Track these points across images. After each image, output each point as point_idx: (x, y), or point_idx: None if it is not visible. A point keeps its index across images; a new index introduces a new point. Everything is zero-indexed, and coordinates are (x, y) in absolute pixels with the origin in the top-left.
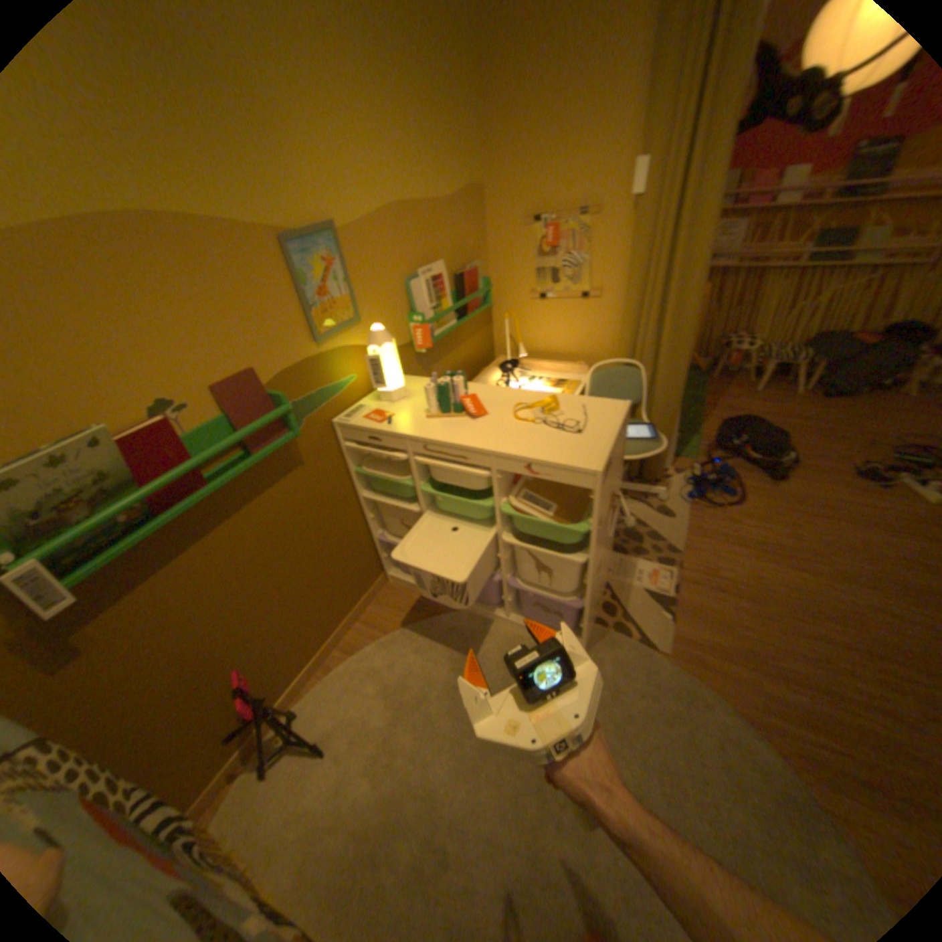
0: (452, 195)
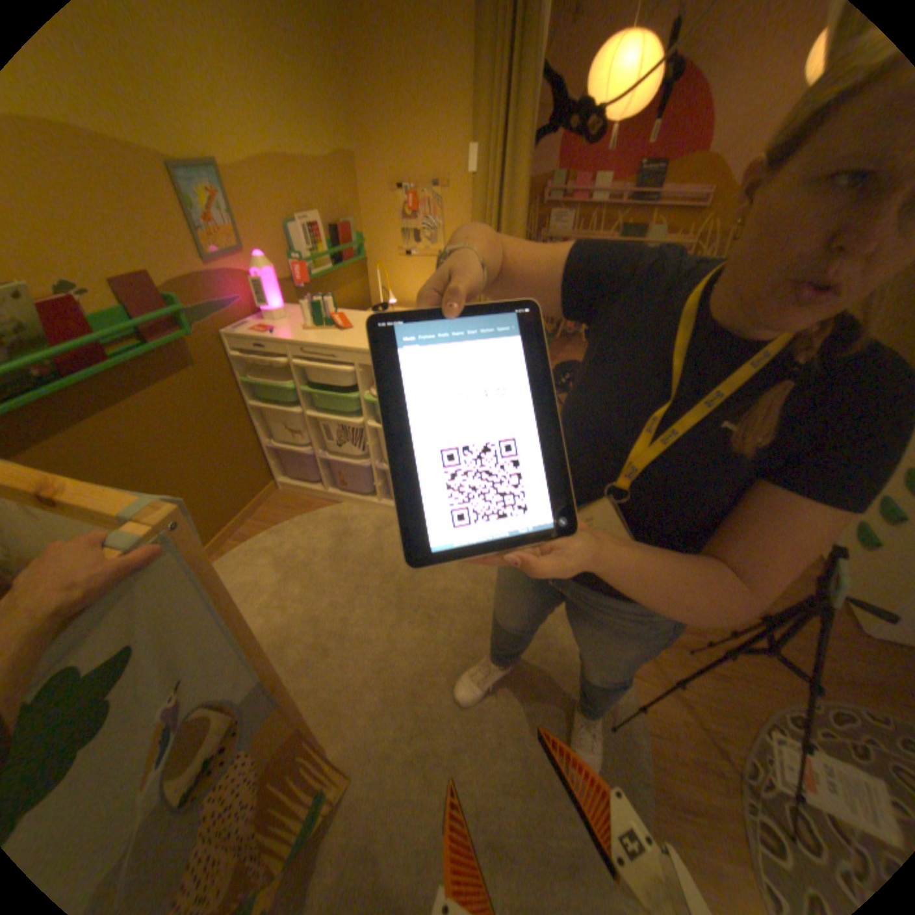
0: (323, 157)
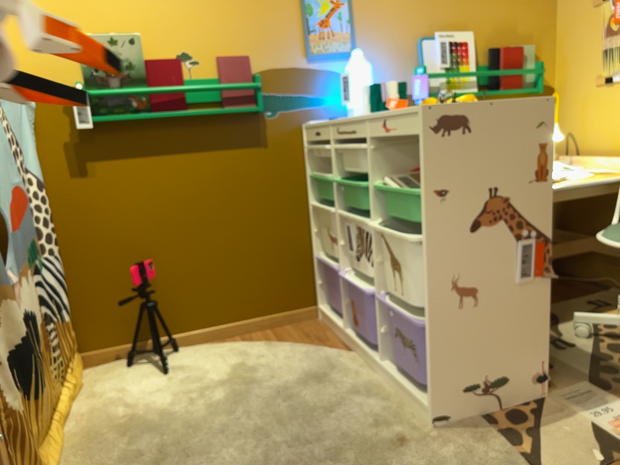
0: None
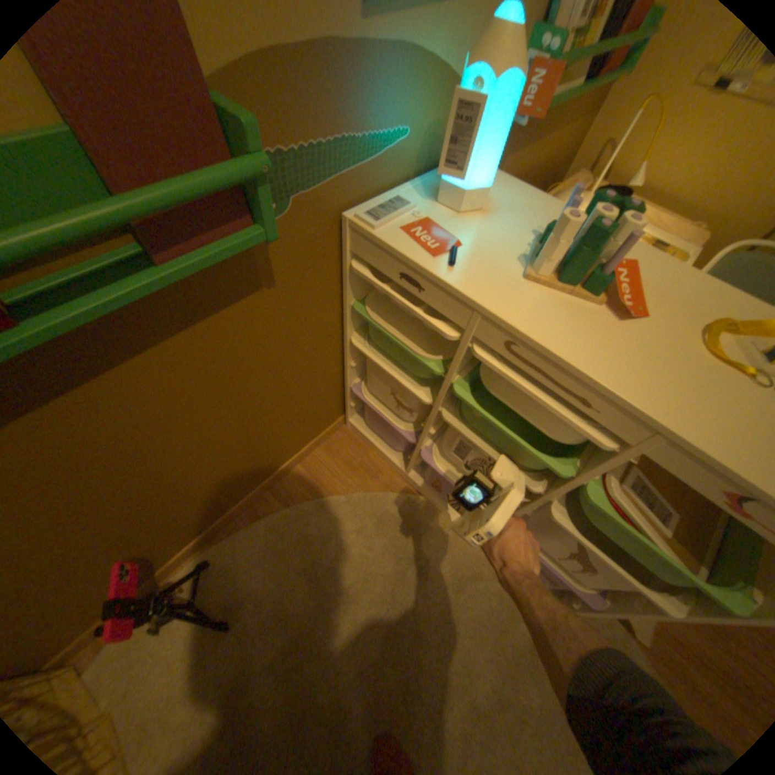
0: None
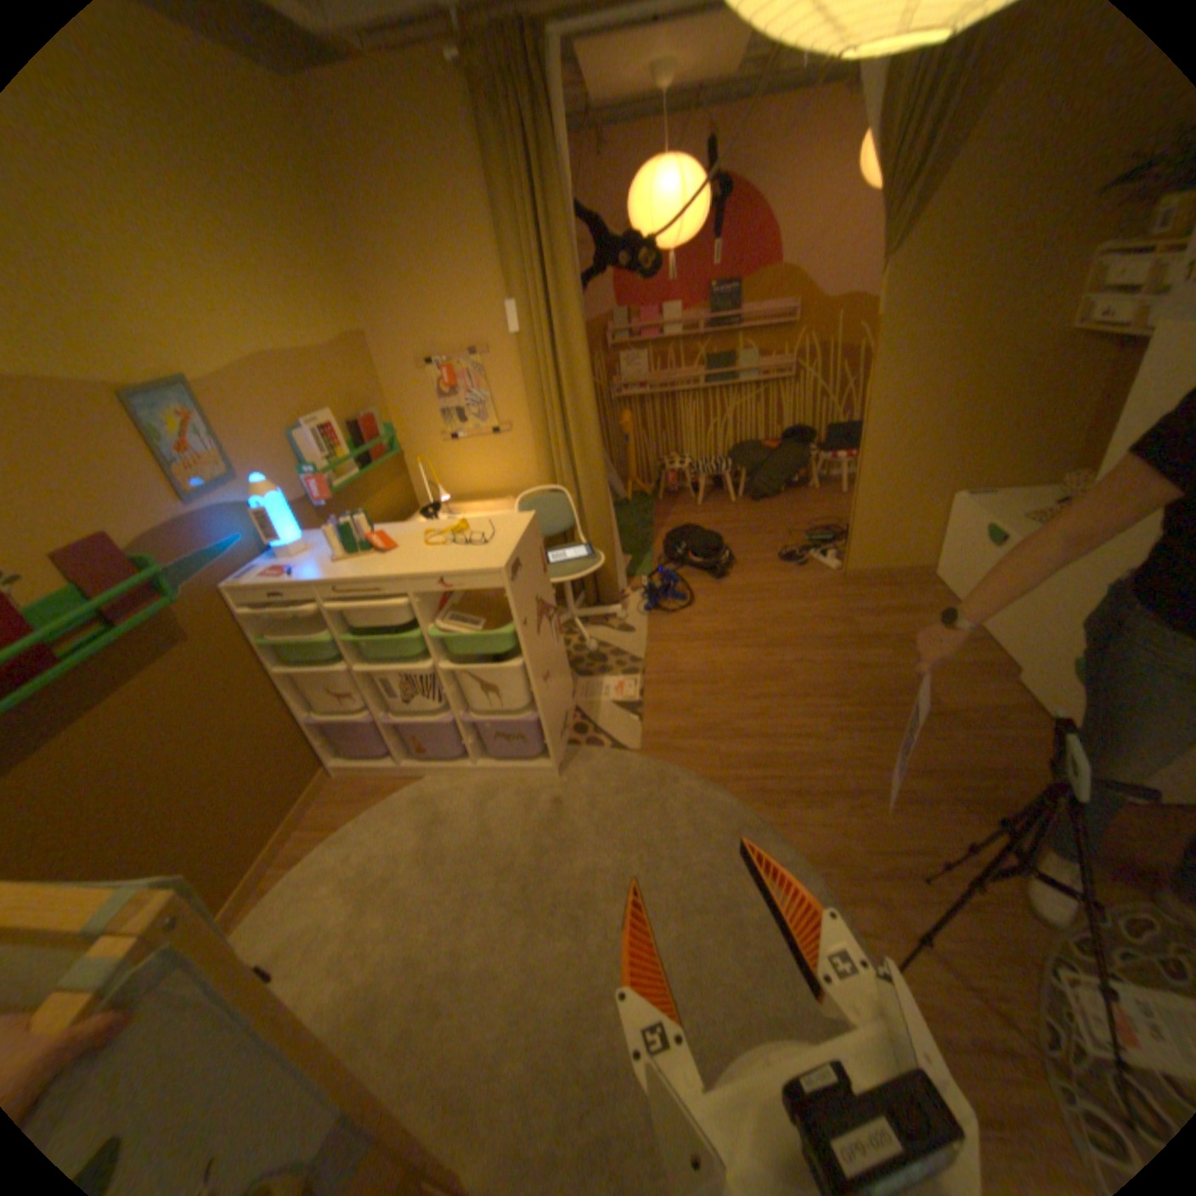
0: (326, 345)
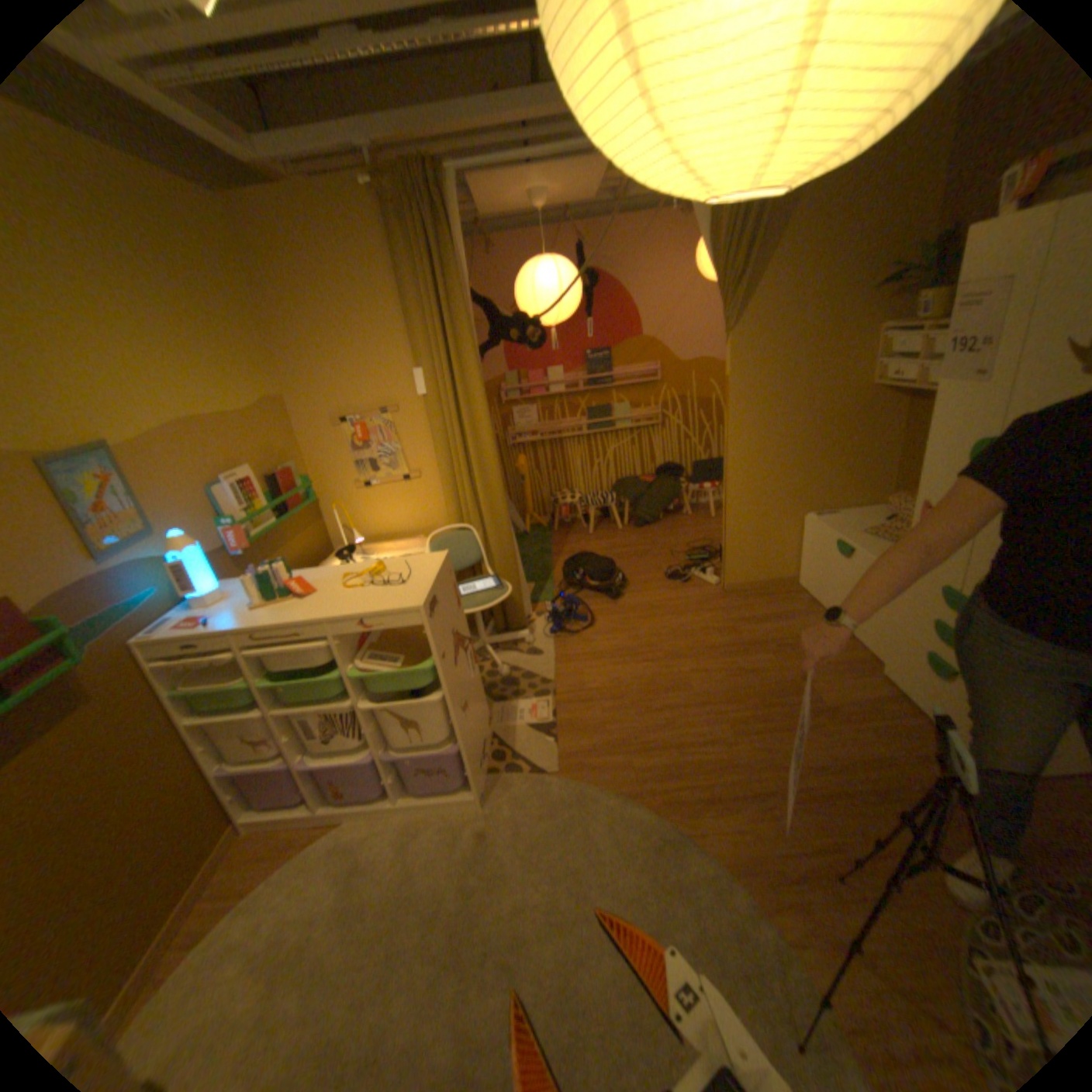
0: (246, 408)
